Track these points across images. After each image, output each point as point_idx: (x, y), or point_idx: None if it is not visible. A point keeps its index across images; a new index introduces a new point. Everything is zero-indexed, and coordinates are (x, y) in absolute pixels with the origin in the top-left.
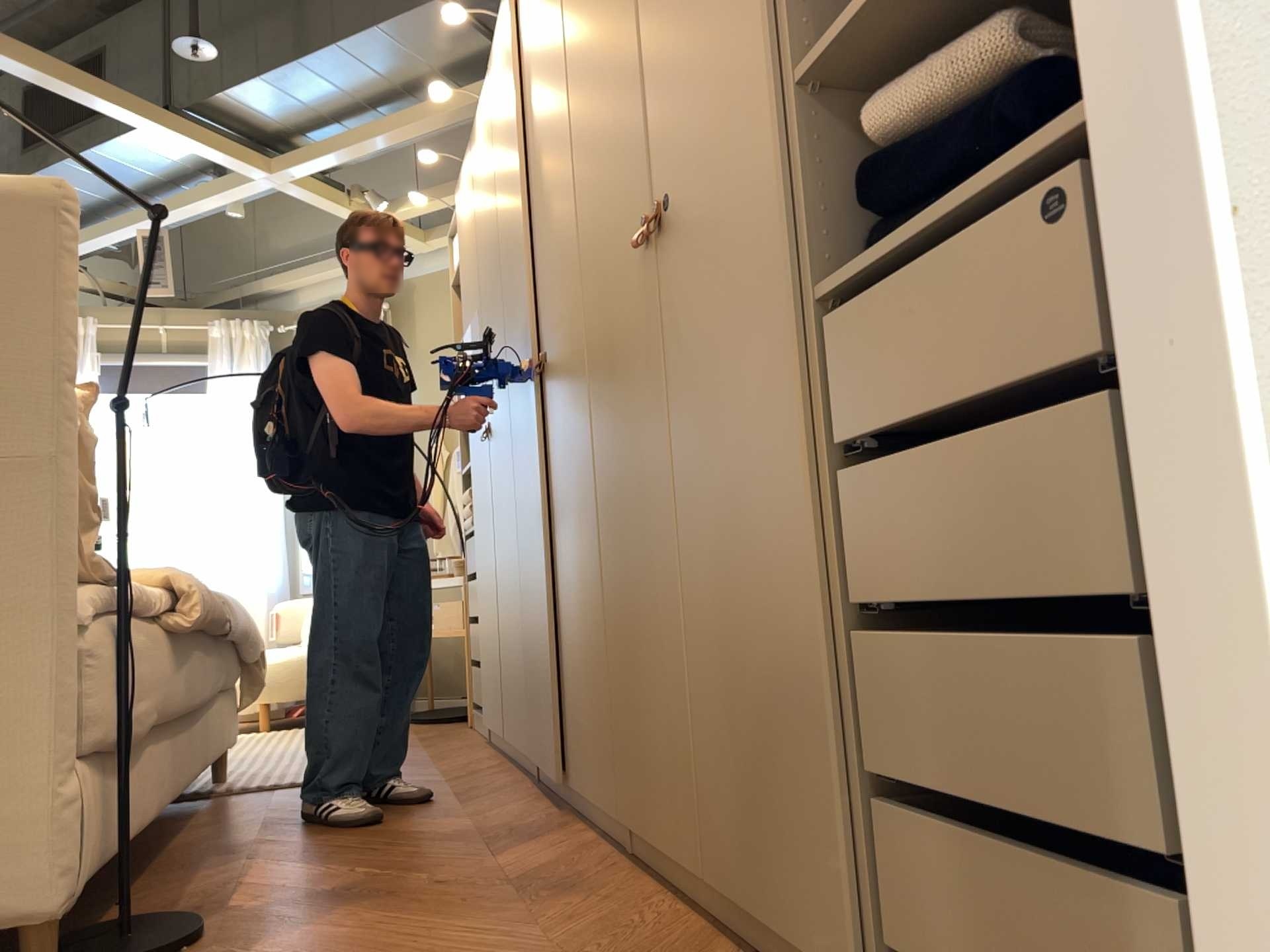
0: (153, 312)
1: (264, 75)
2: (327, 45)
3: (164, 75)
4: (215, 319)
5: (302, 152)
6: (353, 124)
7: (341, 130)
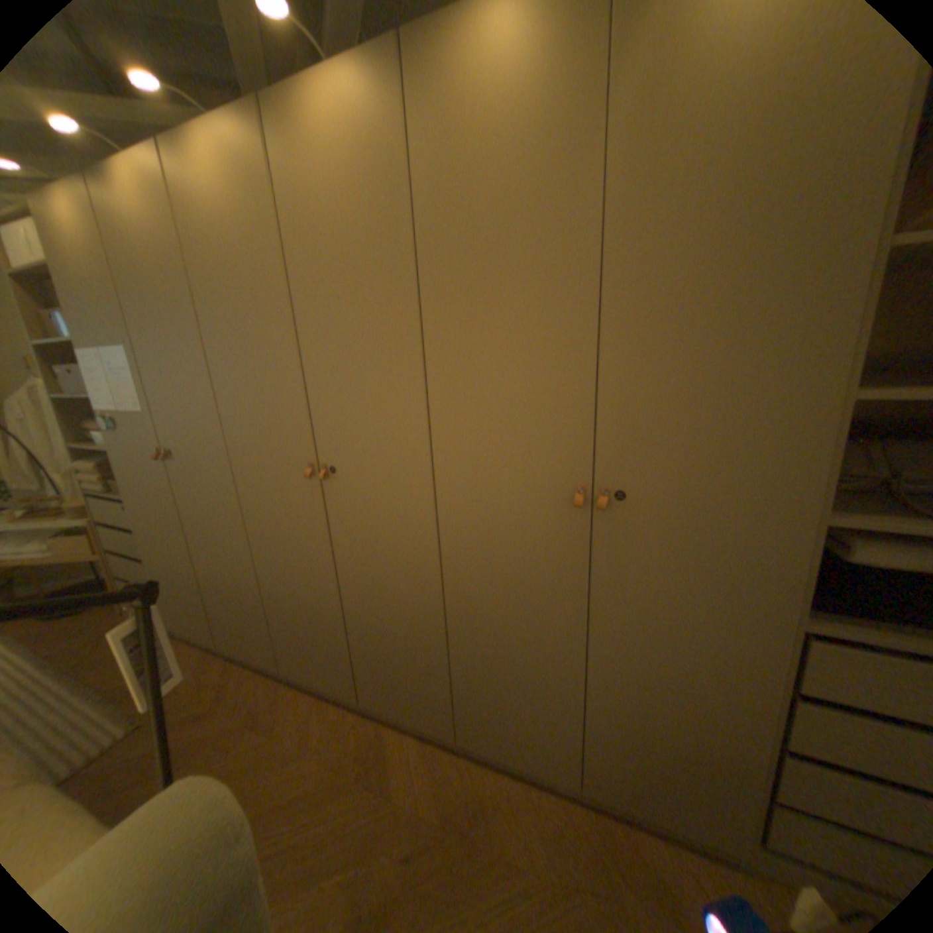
0: None
1: None
2: None
3: None
4: None
5: None
6: None
7: None
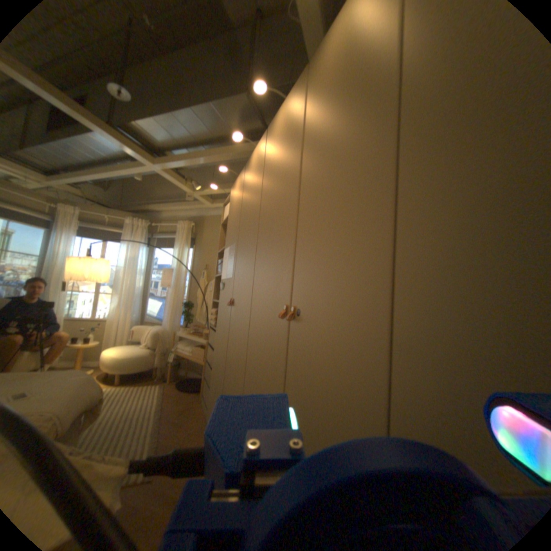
0: (104, 209)
1: (152, 115)
2: (184, 106)
3: (108, 108)
4: (129, 216)
5: (167, 157)
6: (191, 150)
7: (186, 151)
